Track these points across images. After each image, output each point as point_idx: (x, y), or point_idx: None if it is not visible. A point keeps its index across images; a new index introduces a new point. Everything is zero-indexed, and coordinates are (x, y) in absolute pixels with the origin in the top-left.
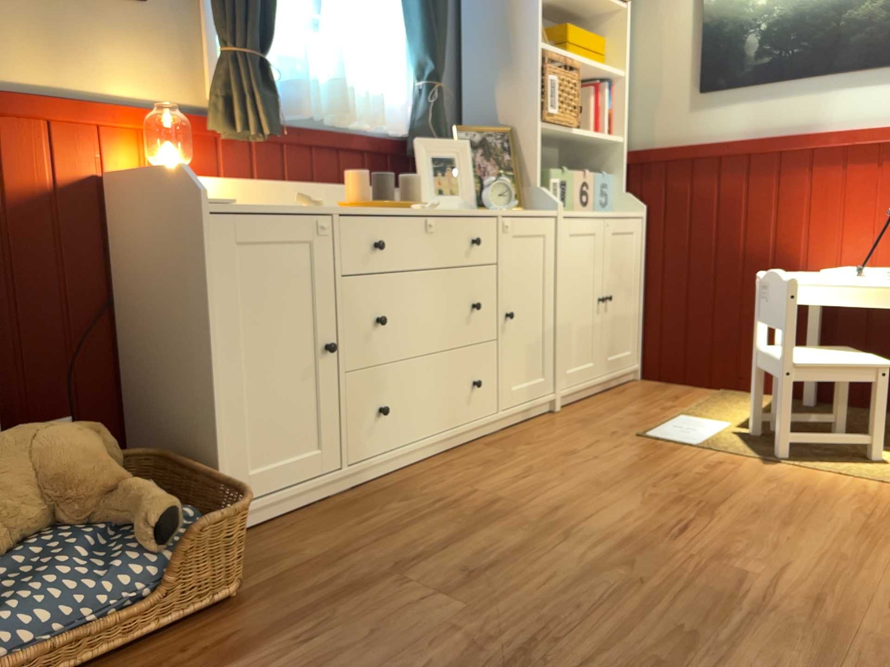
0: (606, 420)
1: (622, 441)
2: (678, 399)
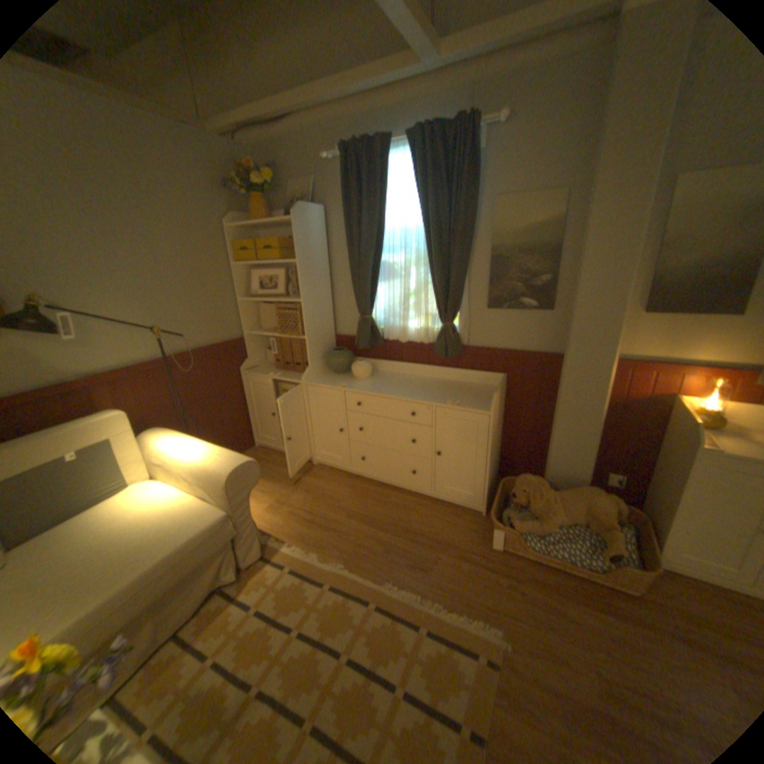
0: None
1: None
2: None
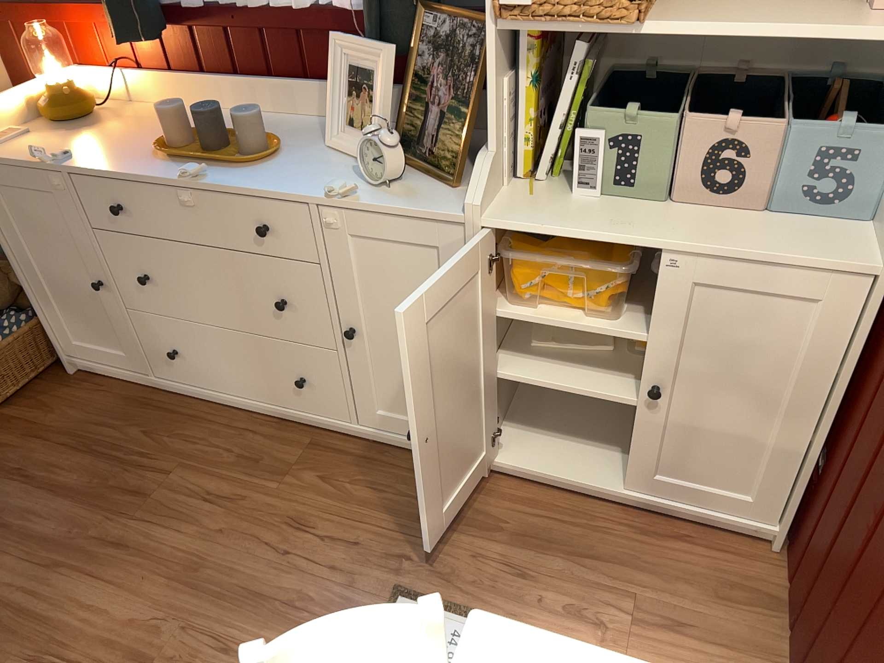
0: (466, 540)
1: (363, 574)
2: (663, 630)
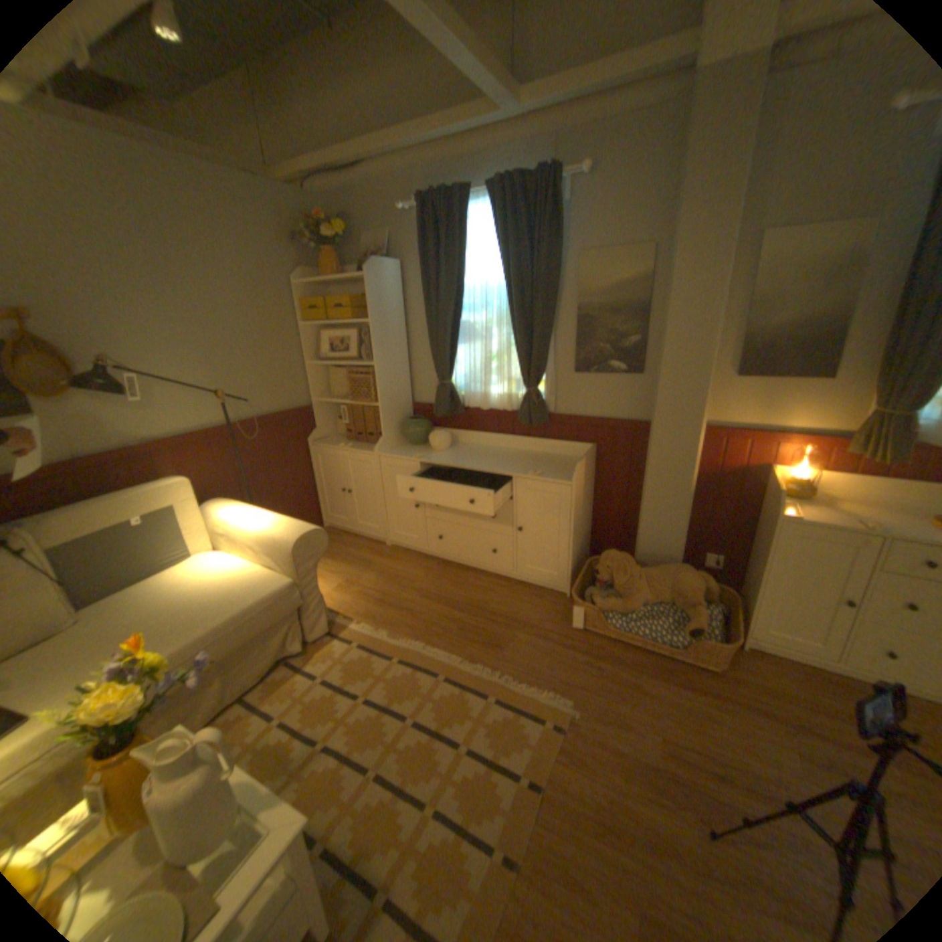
0: None
1: None
2: None
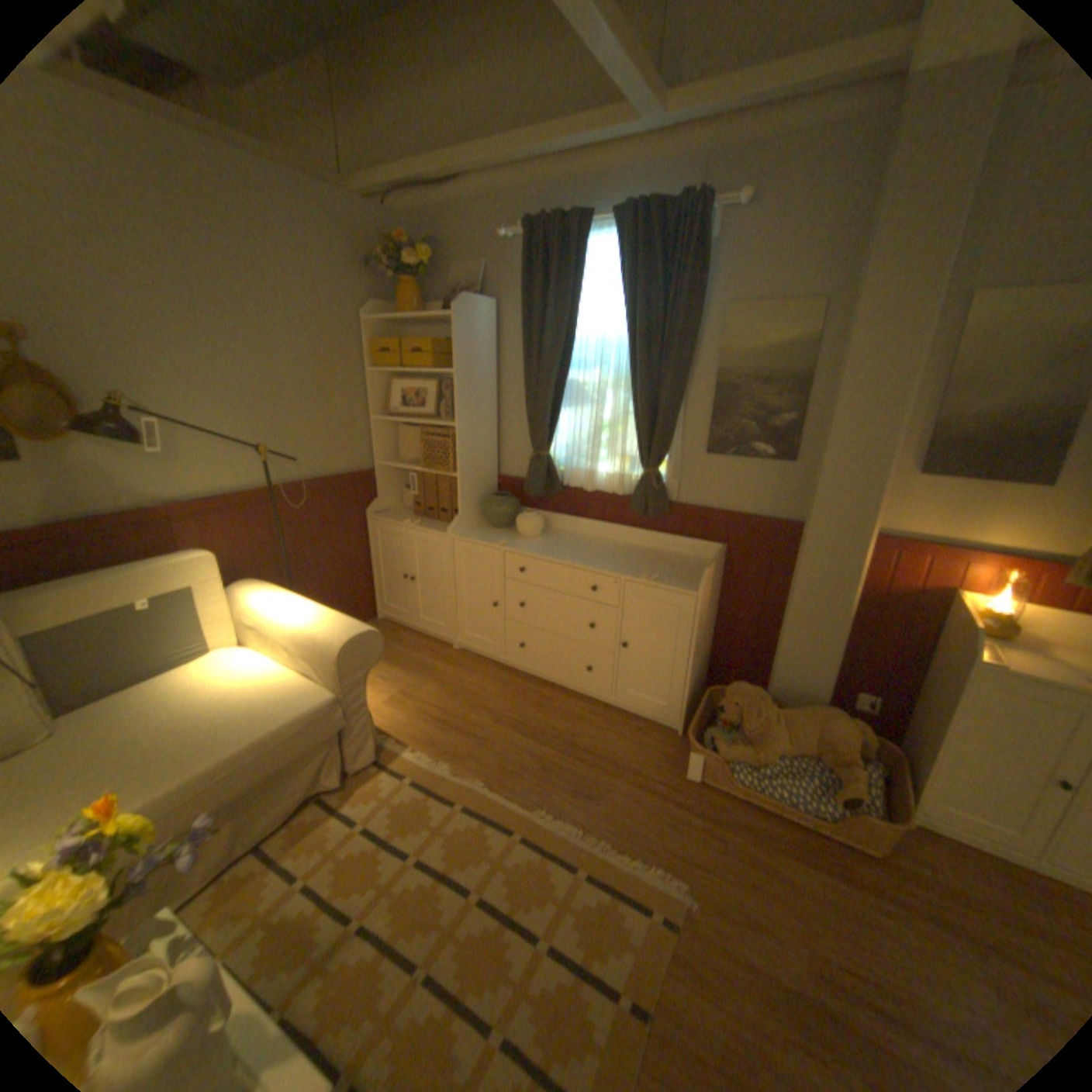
0: None
1: None
2: None
